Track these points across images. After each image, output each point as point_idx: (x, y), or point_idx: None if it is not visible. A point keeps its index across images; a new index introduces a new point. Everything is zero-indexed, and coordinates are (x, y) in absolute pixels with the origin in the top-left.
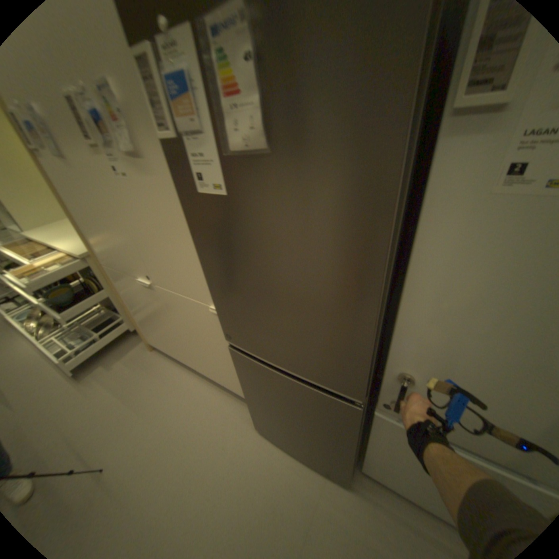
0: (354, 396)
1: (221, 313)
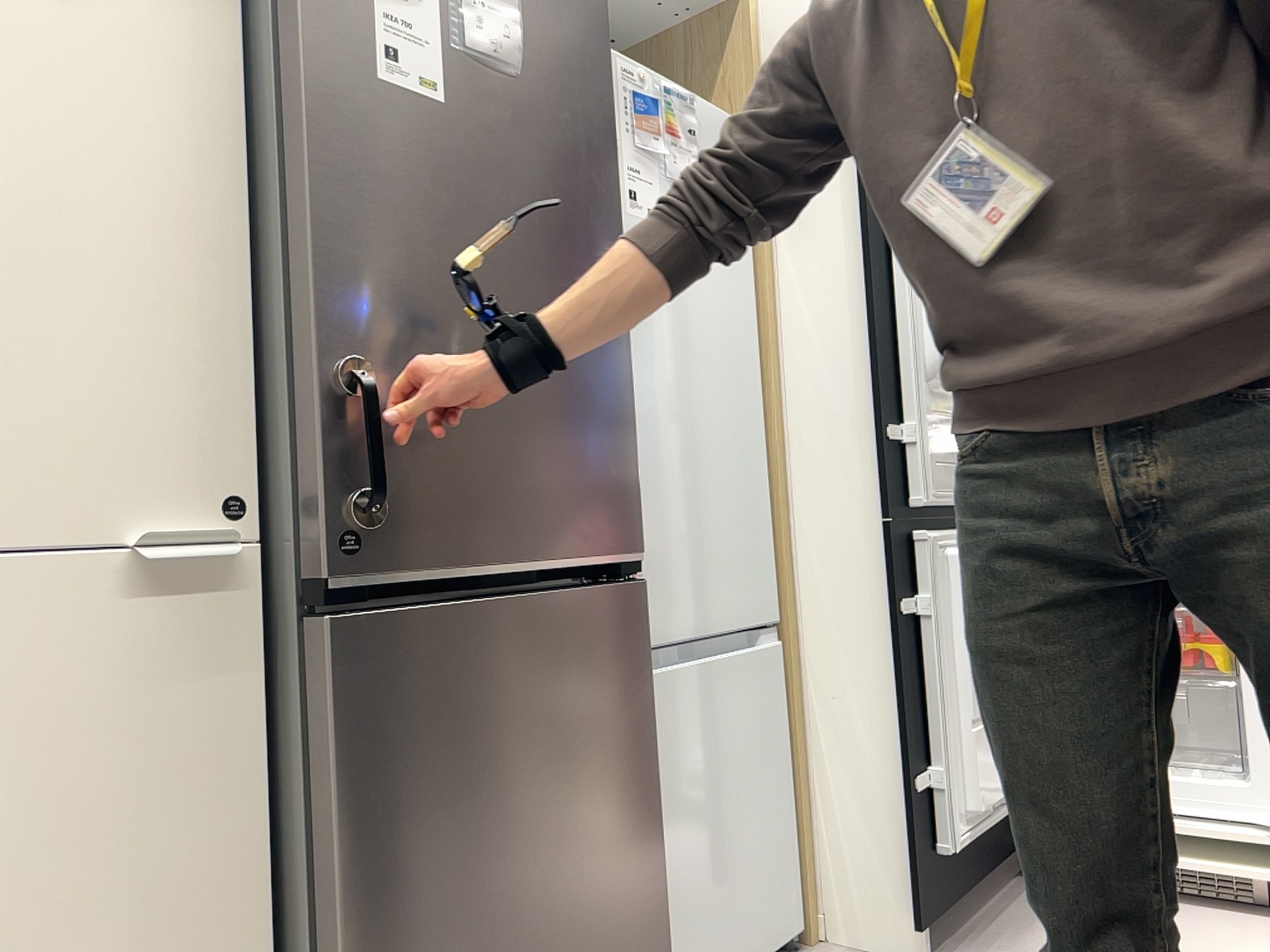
0: (633, 554)
1: (338, 445)
